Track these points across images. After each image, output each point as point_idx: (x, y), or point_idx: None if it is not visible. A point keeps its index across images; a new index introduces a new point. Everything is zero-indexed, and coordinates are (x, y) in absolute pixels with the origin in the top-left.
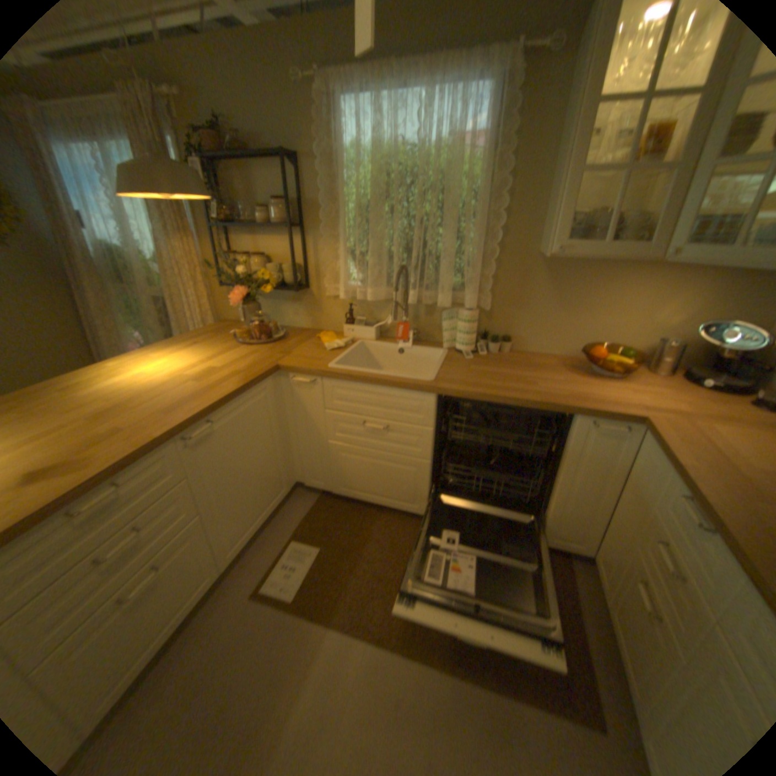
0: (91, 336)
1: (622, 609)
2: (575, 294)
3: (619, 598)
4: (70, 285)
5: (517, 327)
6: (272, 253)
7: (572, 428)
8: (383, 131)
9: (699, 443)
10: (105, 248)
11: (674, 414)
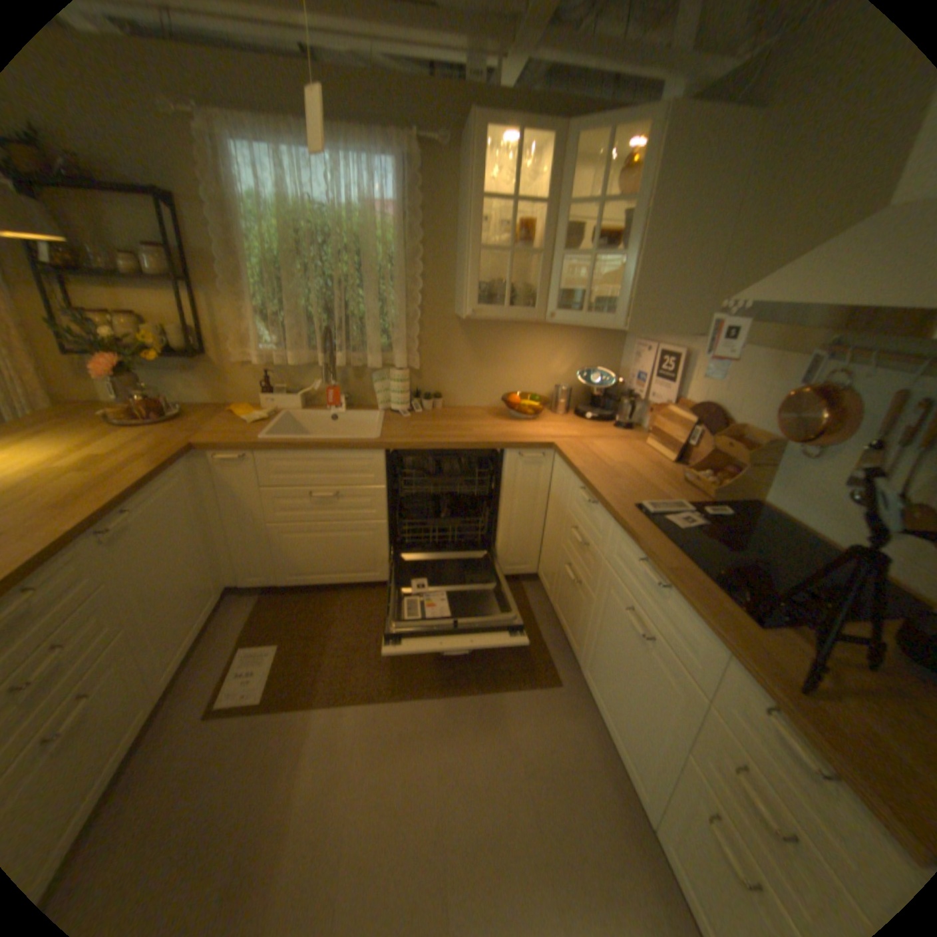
0: None
1: (559, 596)
2: (489, 353)
3: (555, 590)
4: None
5: (445, 385)
6: (145, 312)
7: (504, 462)
8: (287, 188)
9: (584, 454)
10: None
11: (569, 439)
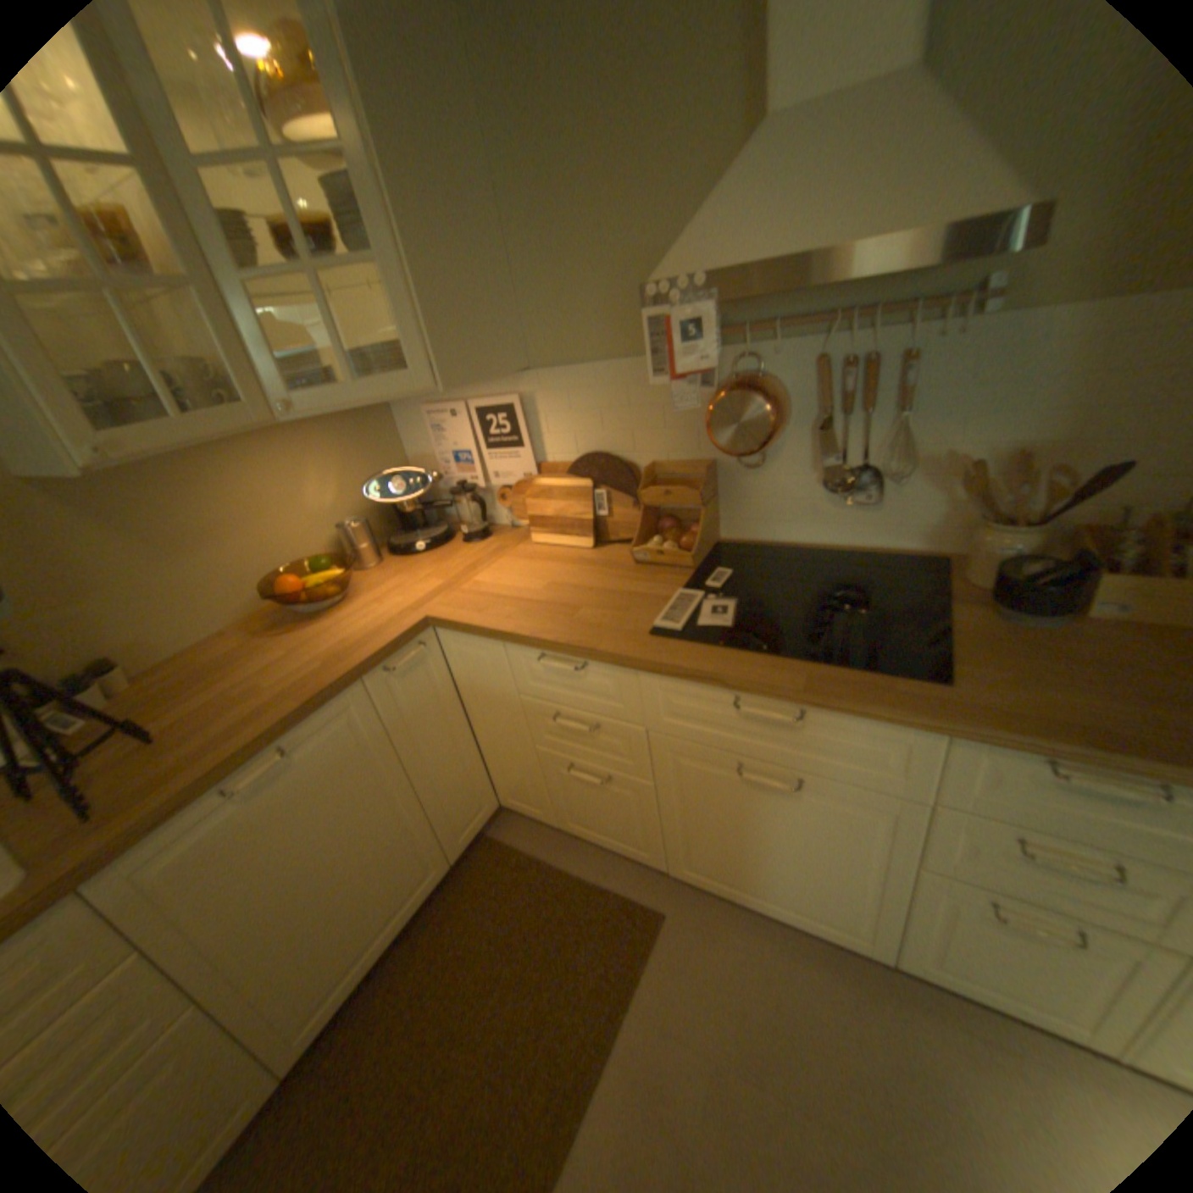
0: None
1: (571, 811)
2: (166, 525)
3: (559, 807)
4: None
5: (102, 635)
6: None
7: (369, 698)
8: None
9: (489, 603)
10: None
11: (438, 594)
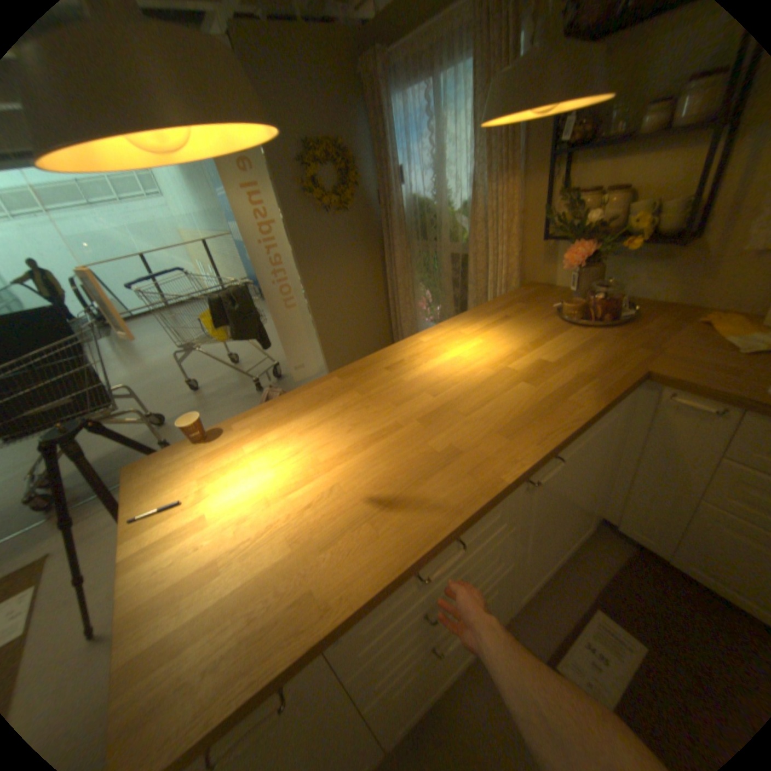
0: (392, 292)
1: None
2: None
3: None
4: (382, 243)
5: None
6: (644, 180)
7: None
8: None
9: None
10: (417, 202)
11: None
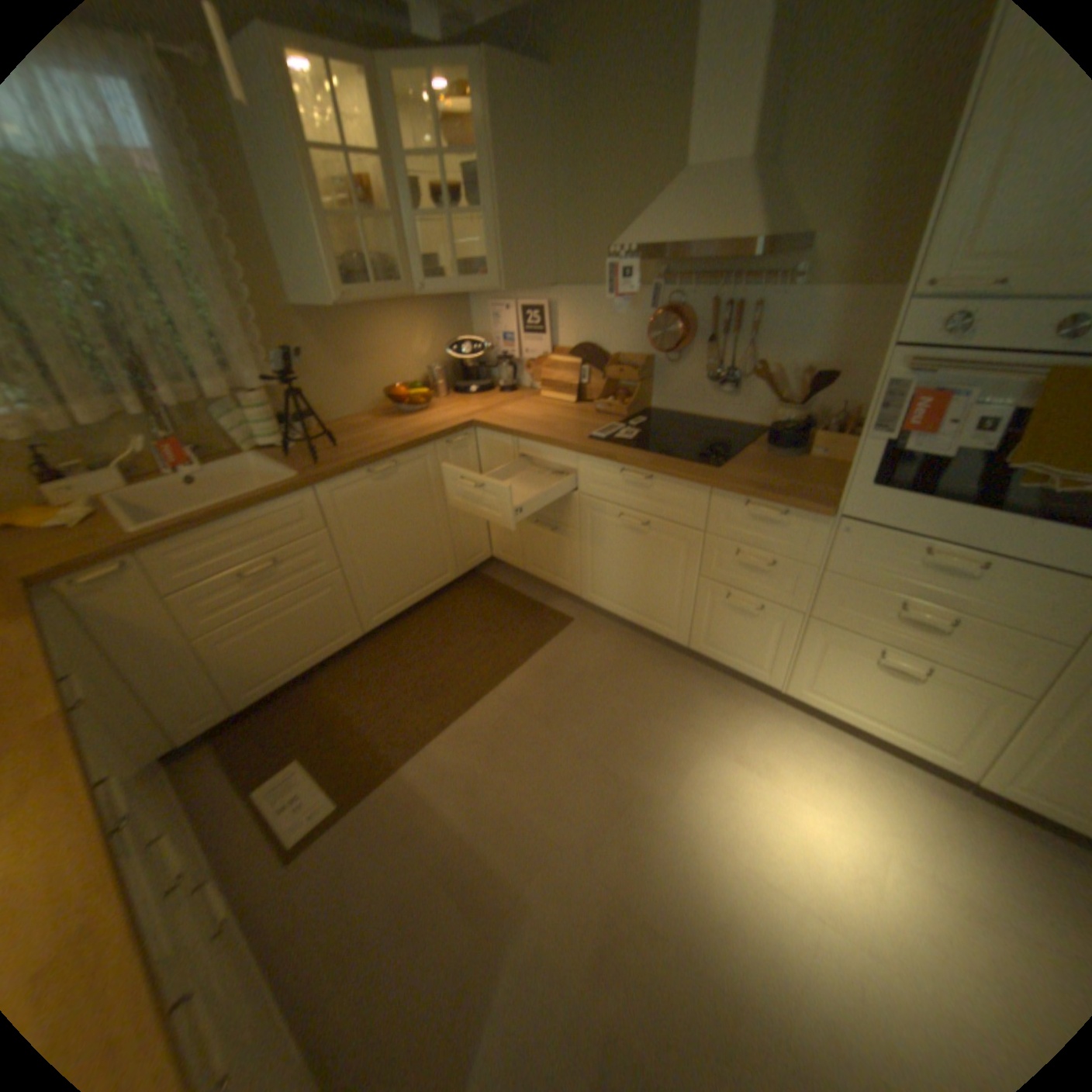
0: None
1: (531, 558)
2: (343, 347)
3: (525, 555)
4: None
5: (307, 399)
6: None
7: (434, 456)
8: None
9: (506, 420)
10: None
11: (478, 414)
